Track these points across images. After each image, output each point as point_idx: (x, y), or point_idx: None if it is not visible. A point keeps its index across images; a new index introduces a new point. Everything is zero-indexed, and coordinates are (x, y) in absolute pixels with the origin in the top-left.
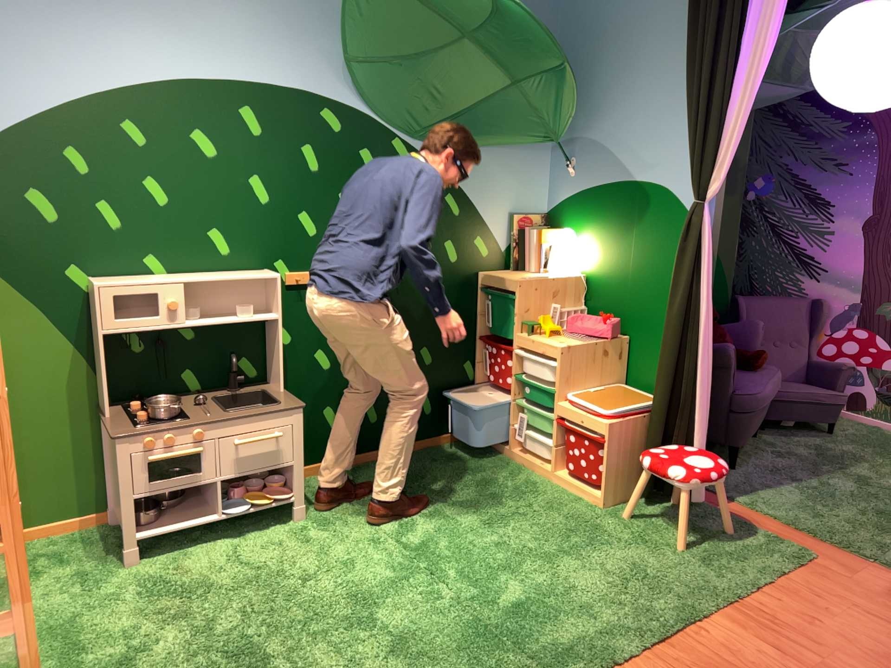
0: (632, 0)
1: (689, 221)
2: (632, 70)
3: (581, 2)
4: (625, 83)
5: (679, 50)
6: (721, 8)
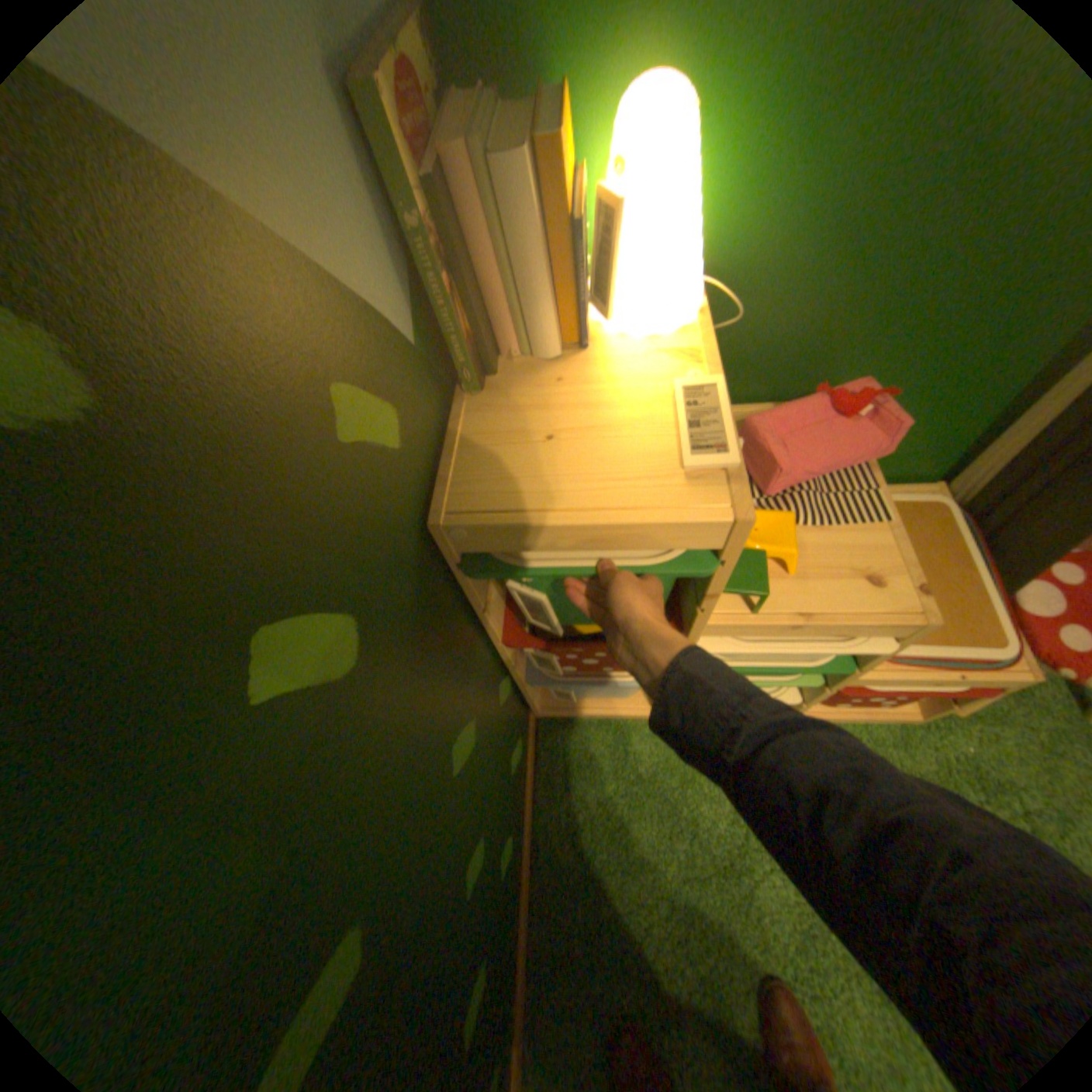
0: None
1: None
2: None
3: None
4: None
5: None
6: None
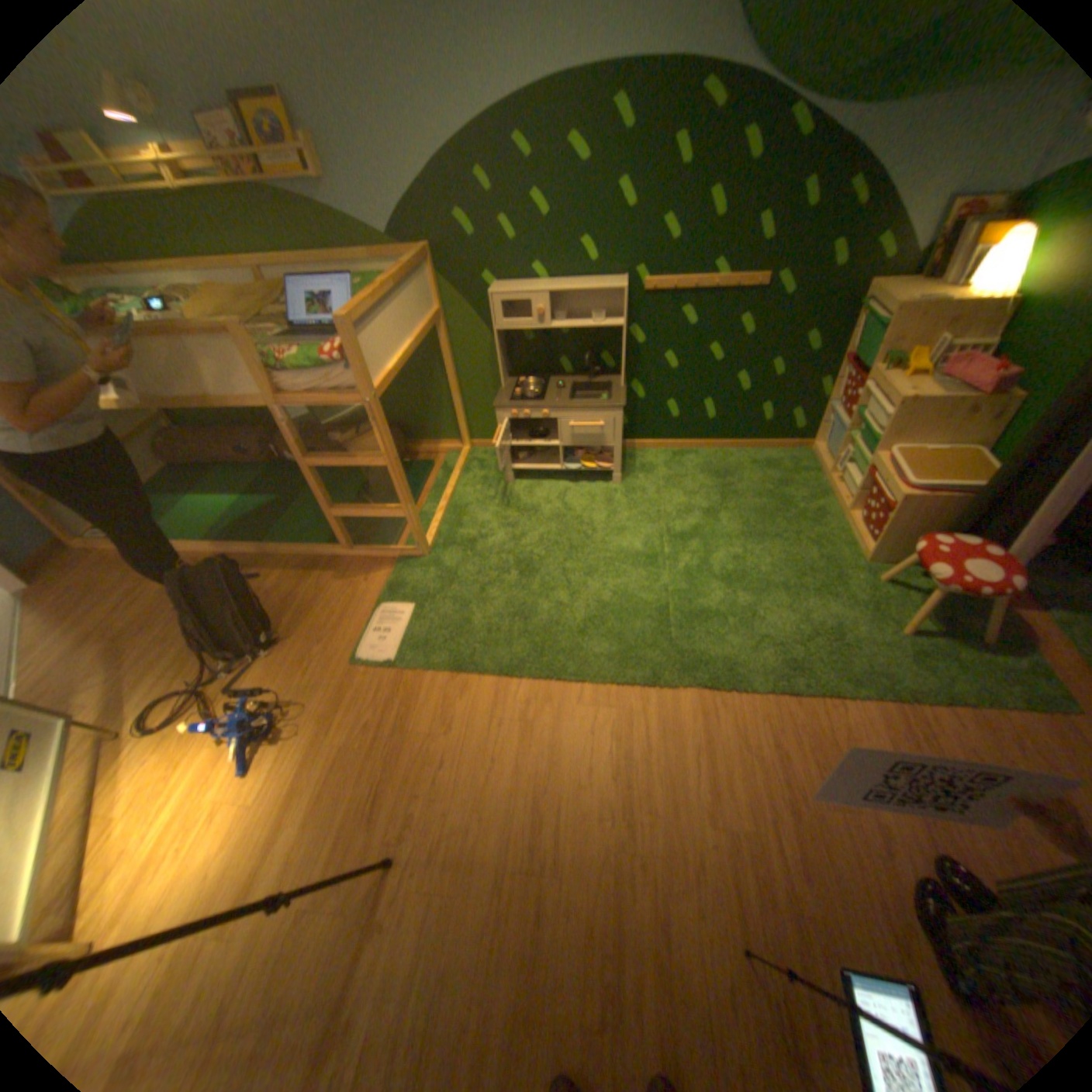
0: None
1: None
2: None
3: None
4: None
5: None
6: None
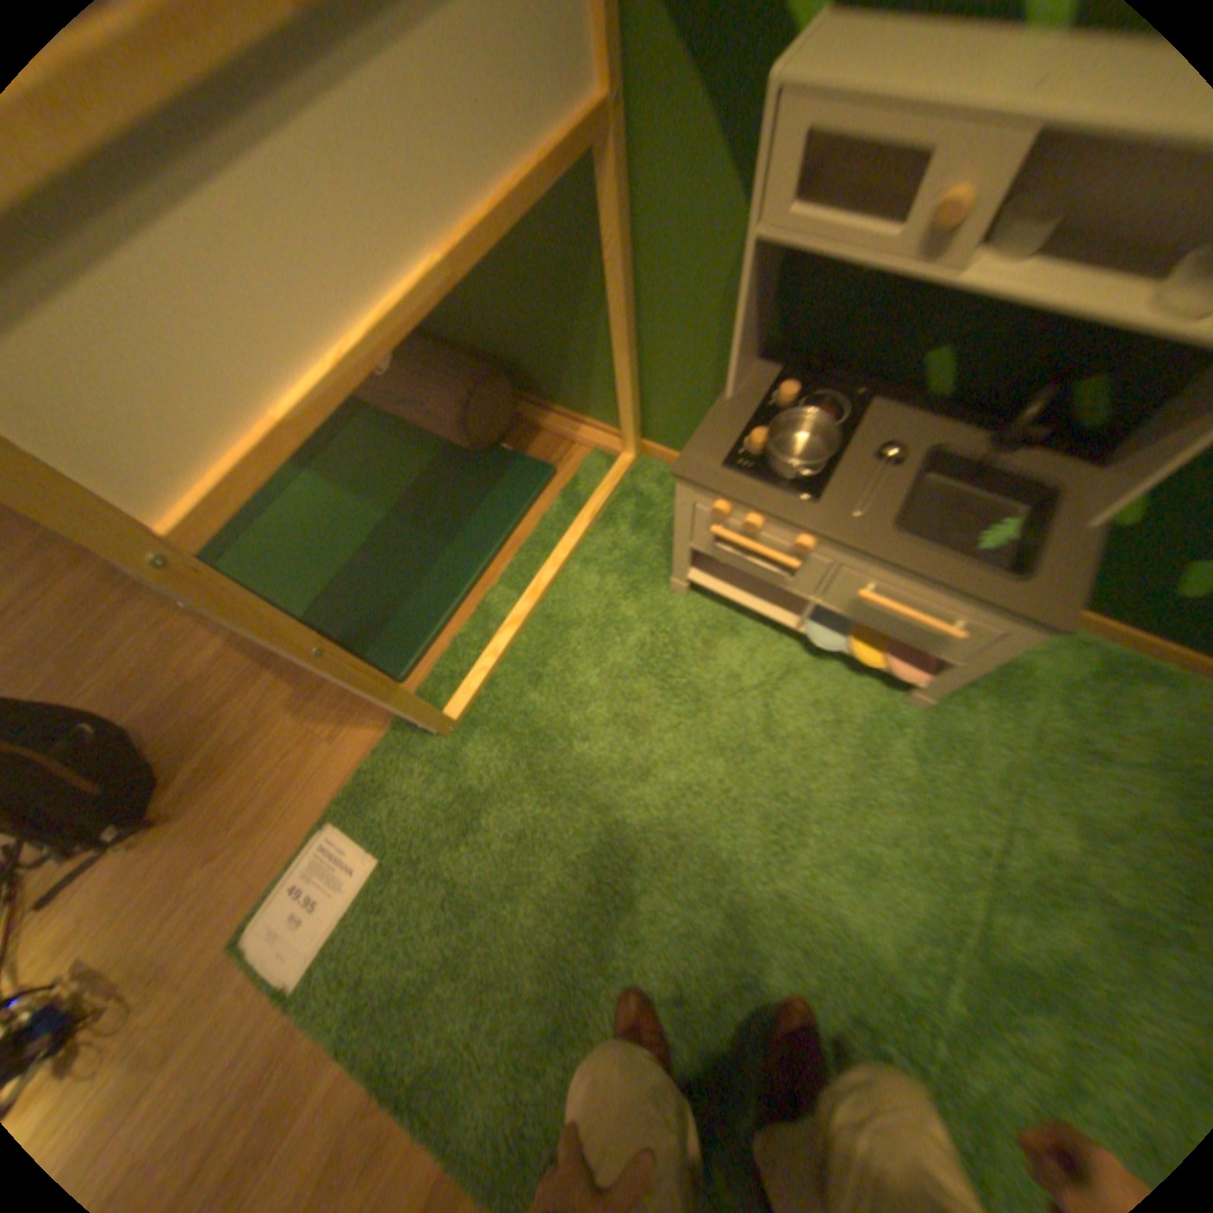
0: None
1: None
2: None
3: None
4: None
5: None
6: None
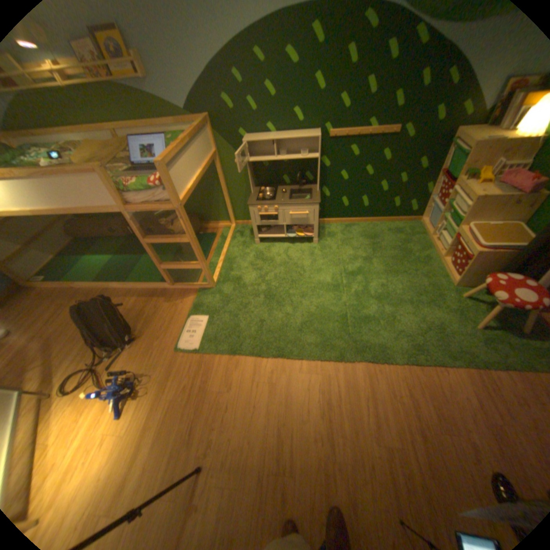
0: None
1: None
2: None
3: None
4: None
5: None
6: None
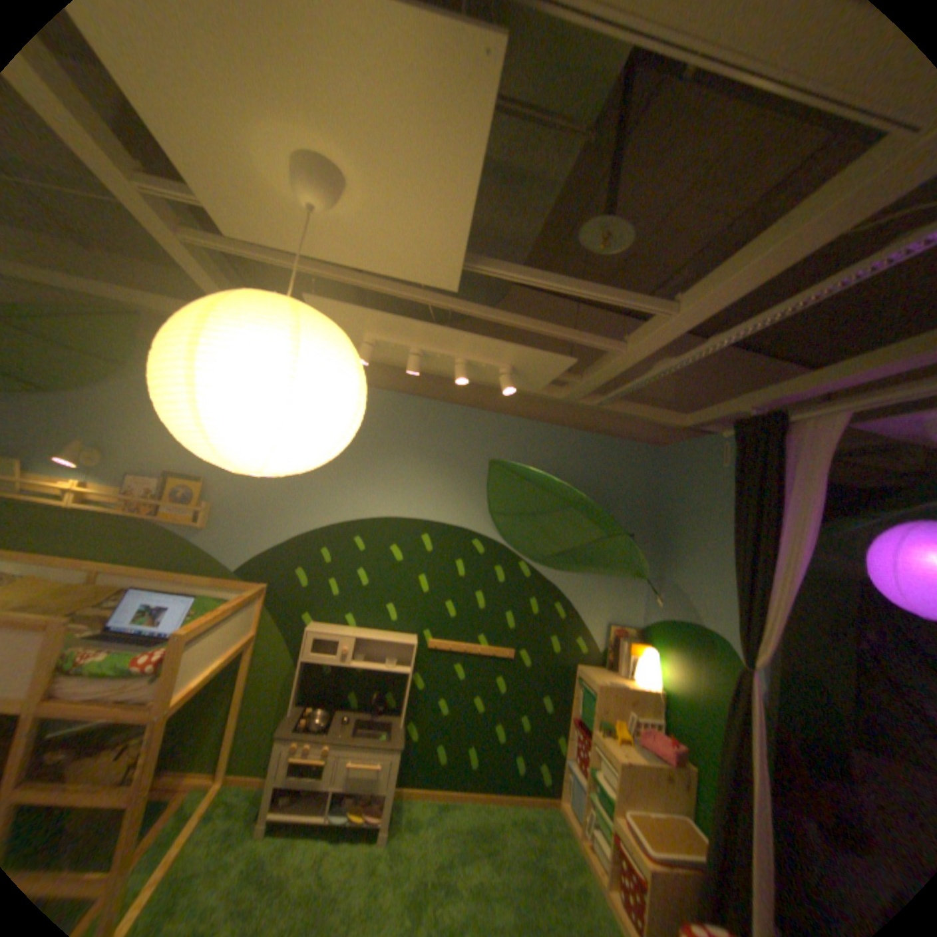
0: (704, 491)
1: (749, 681)
2: (703, 540)
3: (671, 486)
4: (698, 548)
5: (737, 534)
6: (762, 512)
